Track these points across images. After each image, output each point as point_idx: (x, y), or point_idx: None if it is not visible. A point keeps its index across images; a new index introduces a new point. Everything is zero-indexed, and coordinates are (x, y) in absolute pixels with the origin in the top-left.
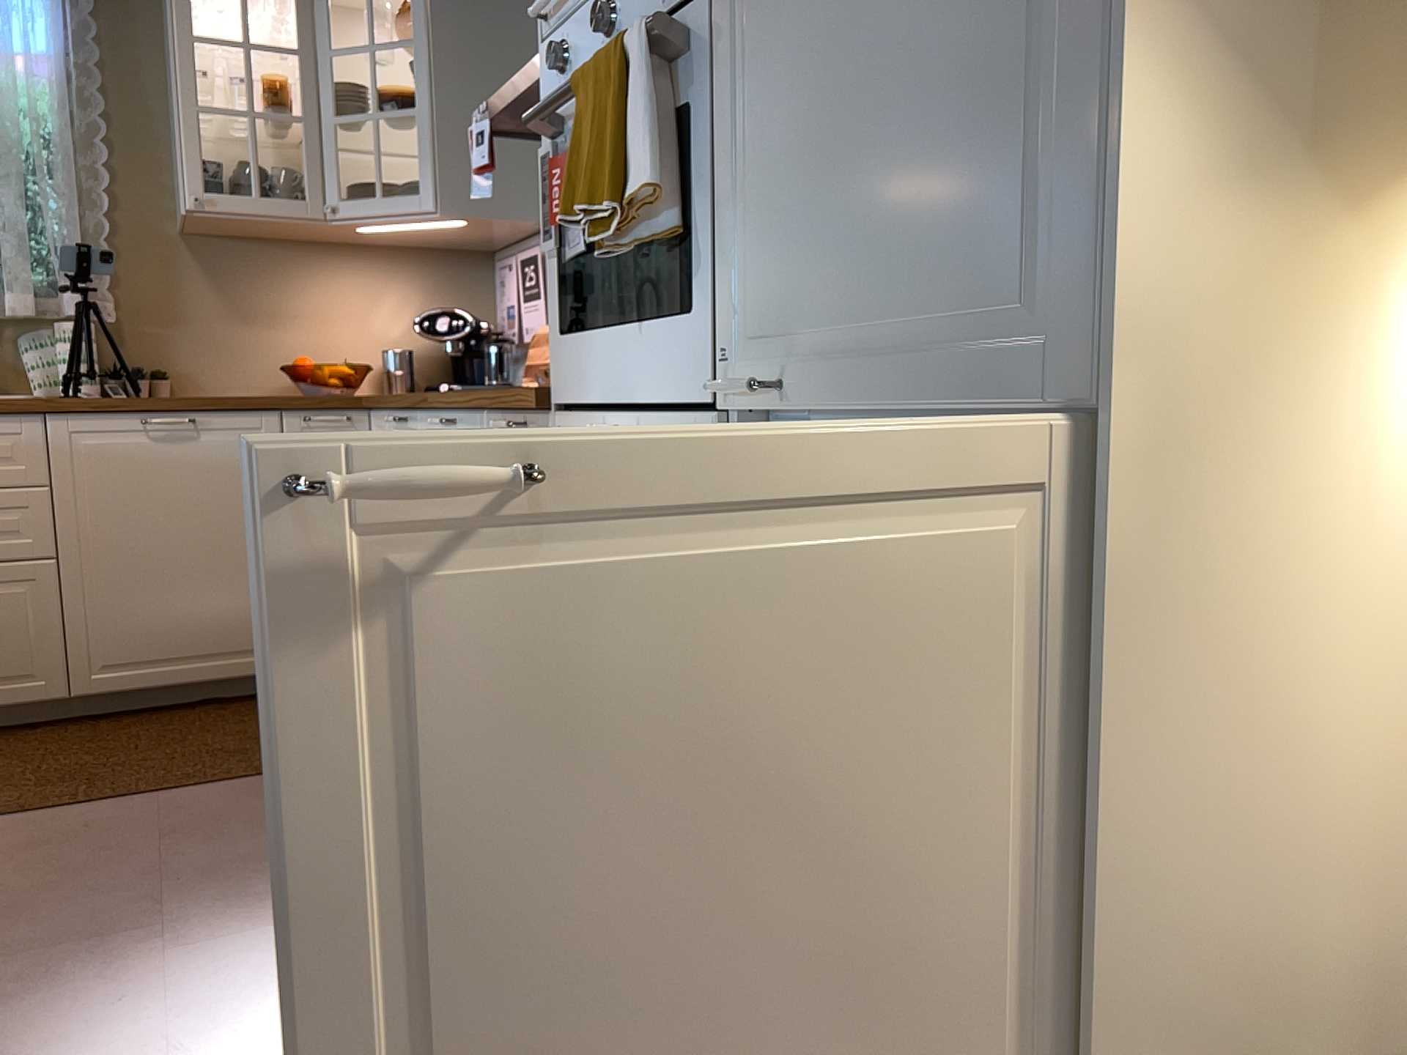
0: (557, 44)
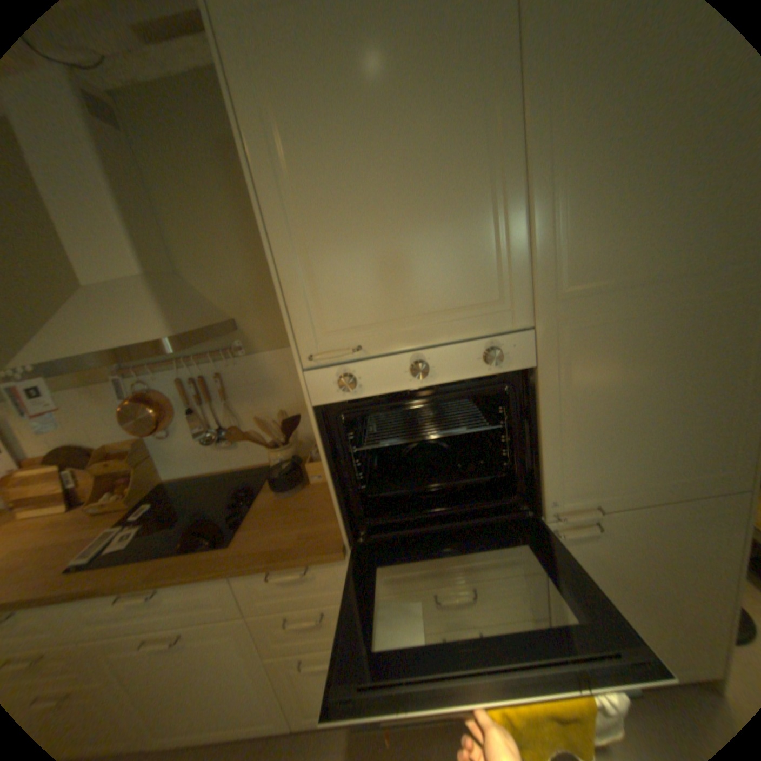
0: (349, 379)
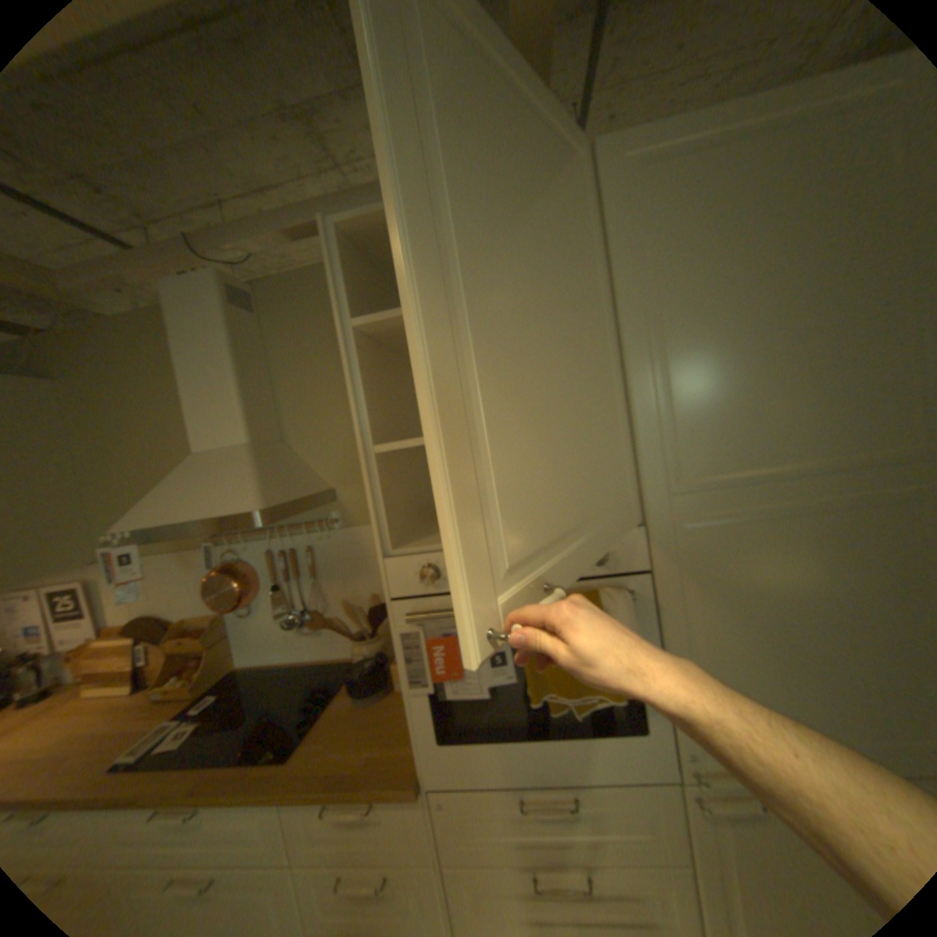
0: (430, 571)
